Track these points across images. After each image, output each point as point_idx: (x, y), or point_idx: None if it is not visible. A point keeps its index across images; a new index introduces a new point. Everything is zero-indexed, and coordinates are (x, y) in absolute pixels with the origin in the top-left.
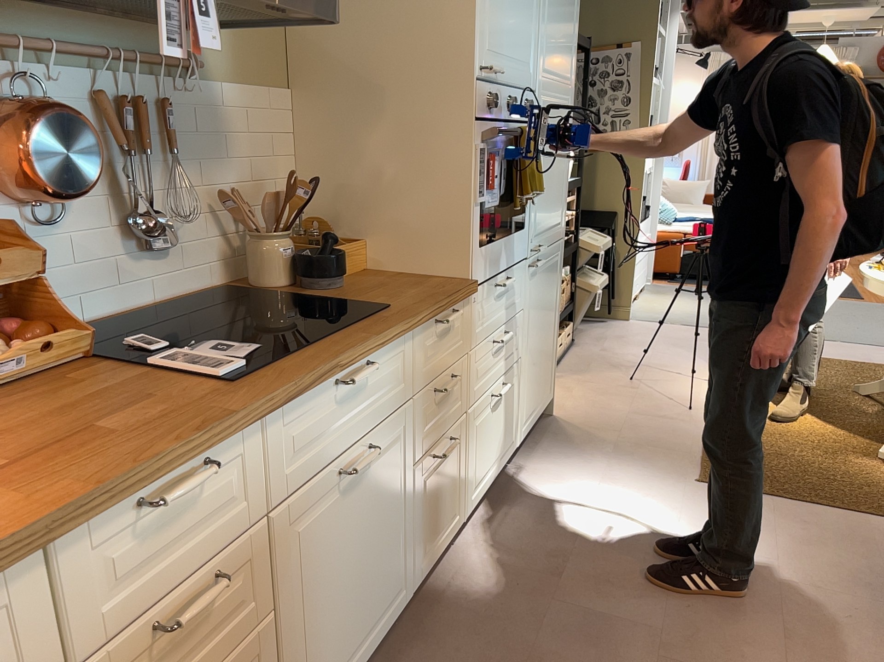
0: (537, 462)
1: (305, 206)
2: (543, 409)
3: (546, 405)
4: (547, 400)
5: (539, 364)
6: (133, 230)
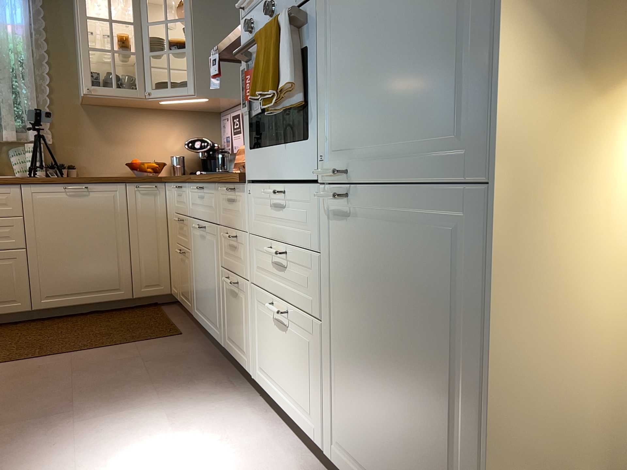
0: None
1: None
2: None
3: None
4: None
5: (382, 411)
6: None
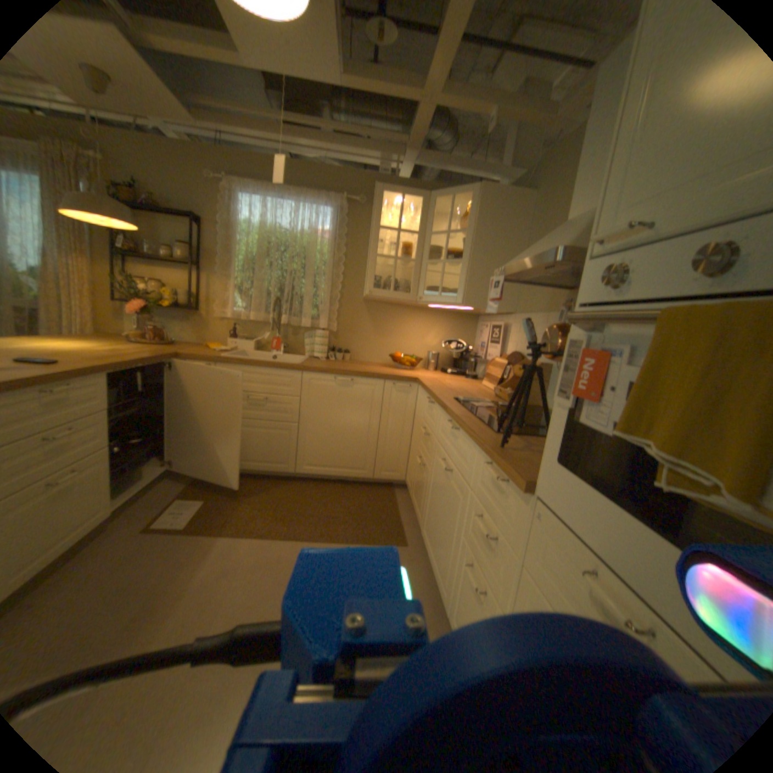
0: None
1: None
2: None
3: None
4: None
5: None
6: None
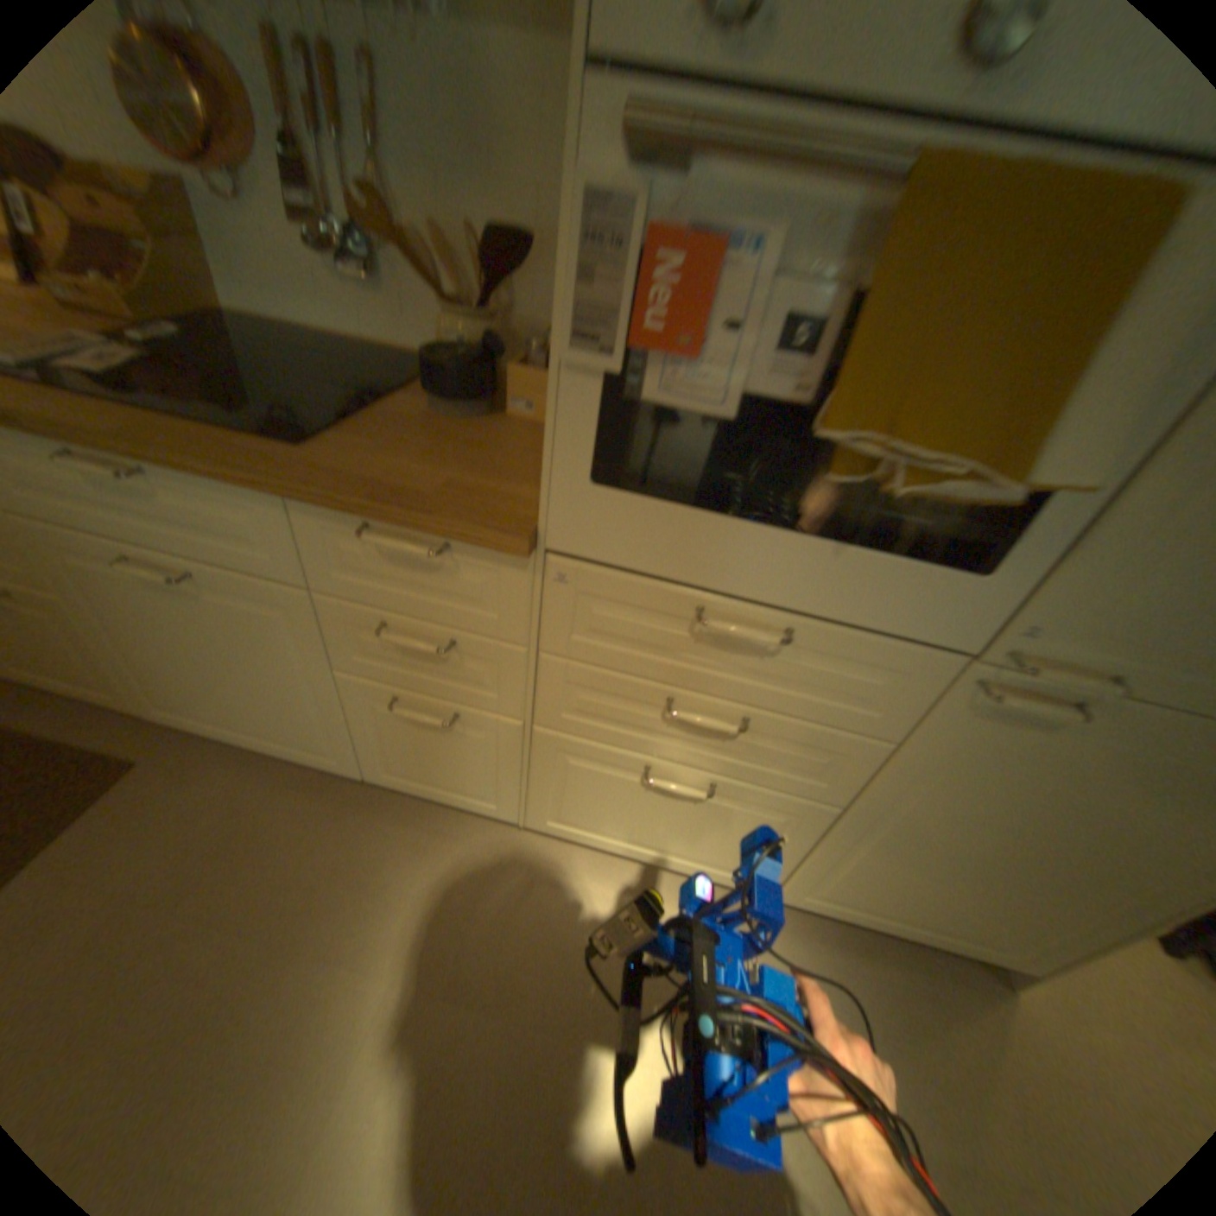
0: (794, 956)
1: (504, 274)
2: (962, 954)
3: (987, 961)
4: (995, 958)
5: (963, 884)
6: (316, 232)
